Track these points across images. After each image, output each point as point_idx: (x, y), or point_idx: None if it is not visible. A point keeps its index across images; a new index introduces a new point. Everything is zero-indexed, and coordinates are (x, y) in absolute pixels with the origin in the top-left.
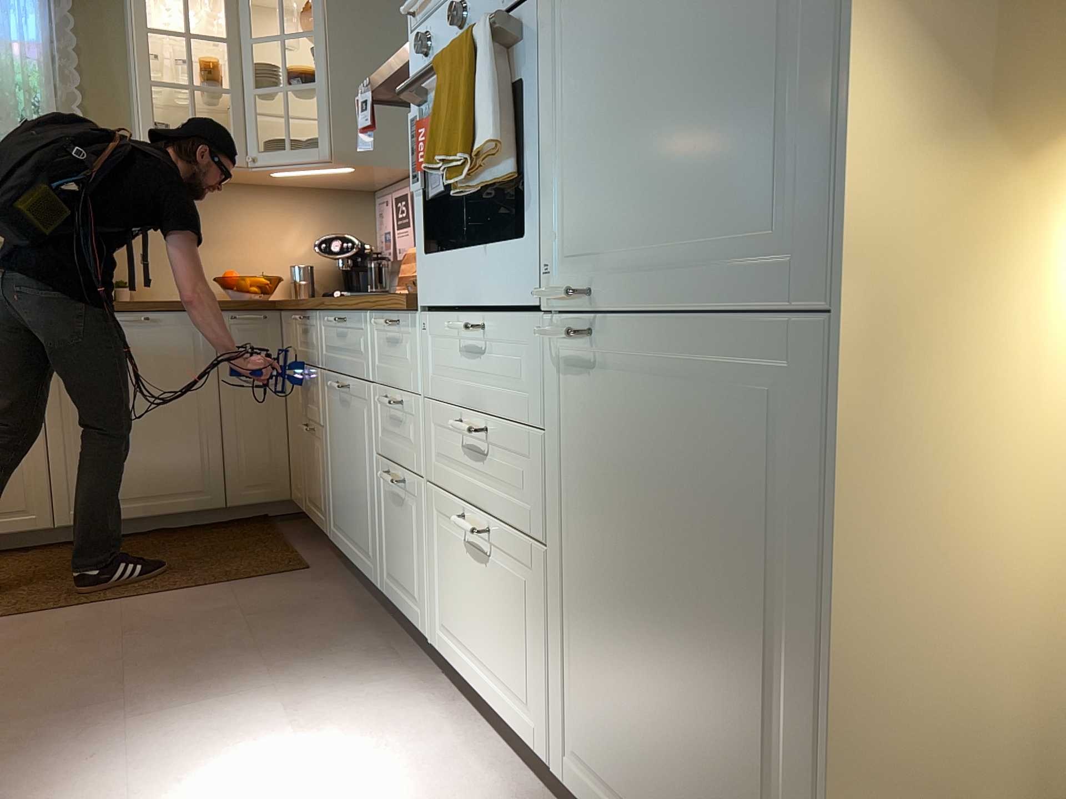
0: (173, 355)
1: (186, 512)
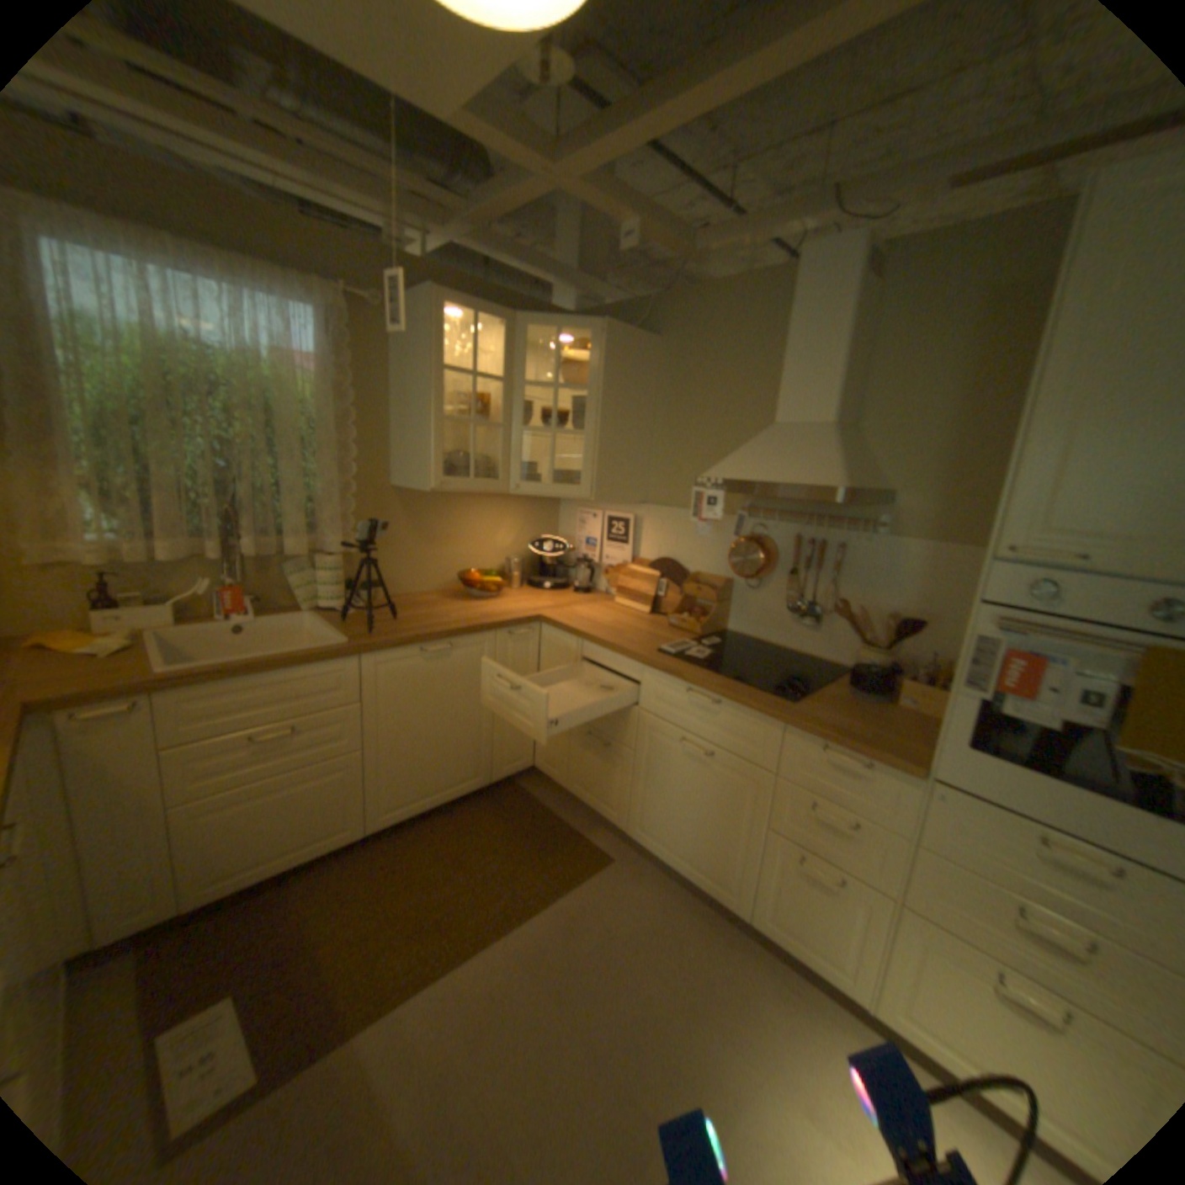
0: (464, 672)
1: (463, 795)
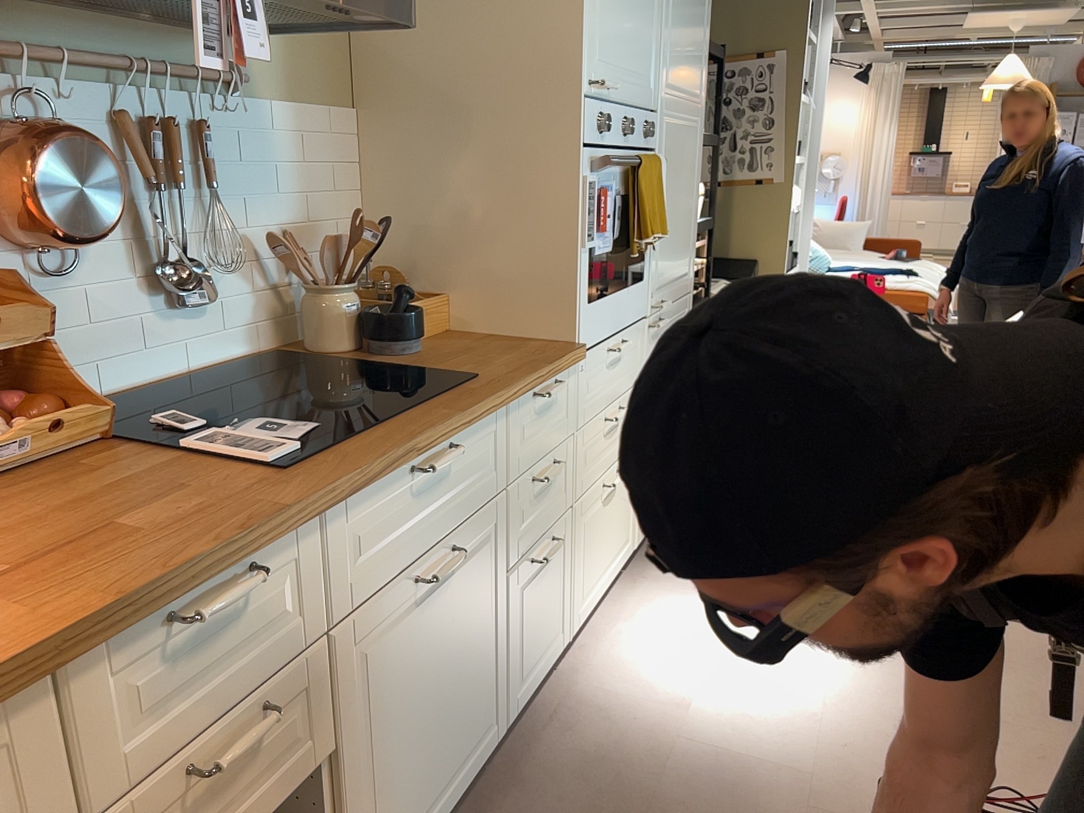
0: None
1: None
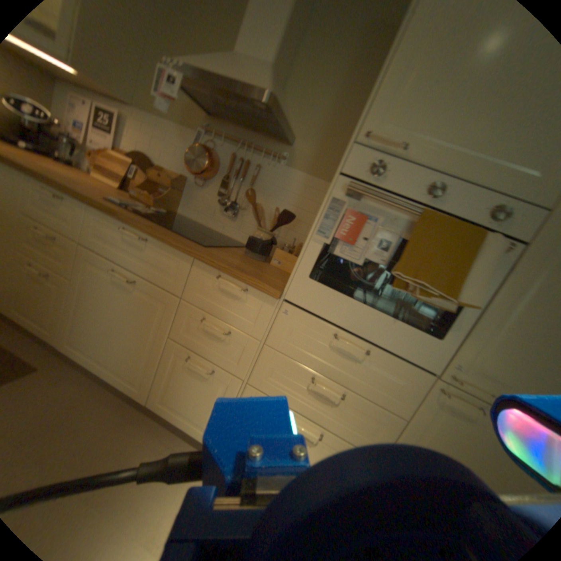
0: None
1: None
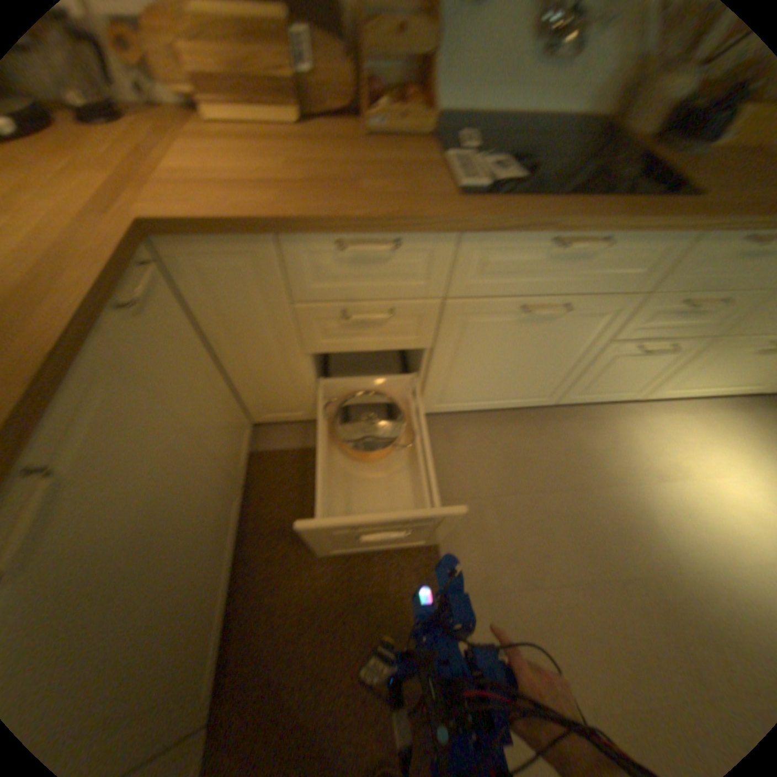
0: (121, 453)
1: (236, 530)
